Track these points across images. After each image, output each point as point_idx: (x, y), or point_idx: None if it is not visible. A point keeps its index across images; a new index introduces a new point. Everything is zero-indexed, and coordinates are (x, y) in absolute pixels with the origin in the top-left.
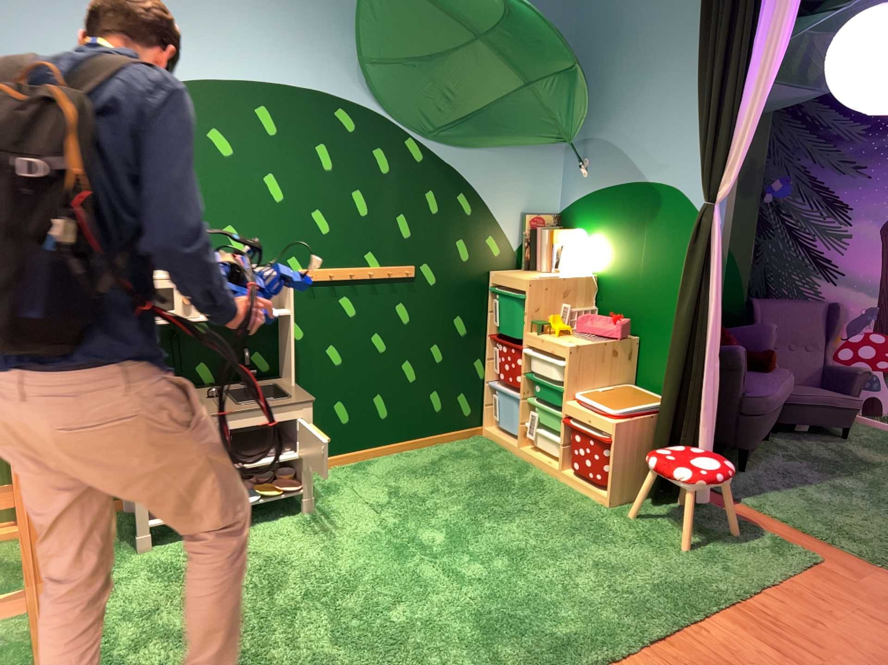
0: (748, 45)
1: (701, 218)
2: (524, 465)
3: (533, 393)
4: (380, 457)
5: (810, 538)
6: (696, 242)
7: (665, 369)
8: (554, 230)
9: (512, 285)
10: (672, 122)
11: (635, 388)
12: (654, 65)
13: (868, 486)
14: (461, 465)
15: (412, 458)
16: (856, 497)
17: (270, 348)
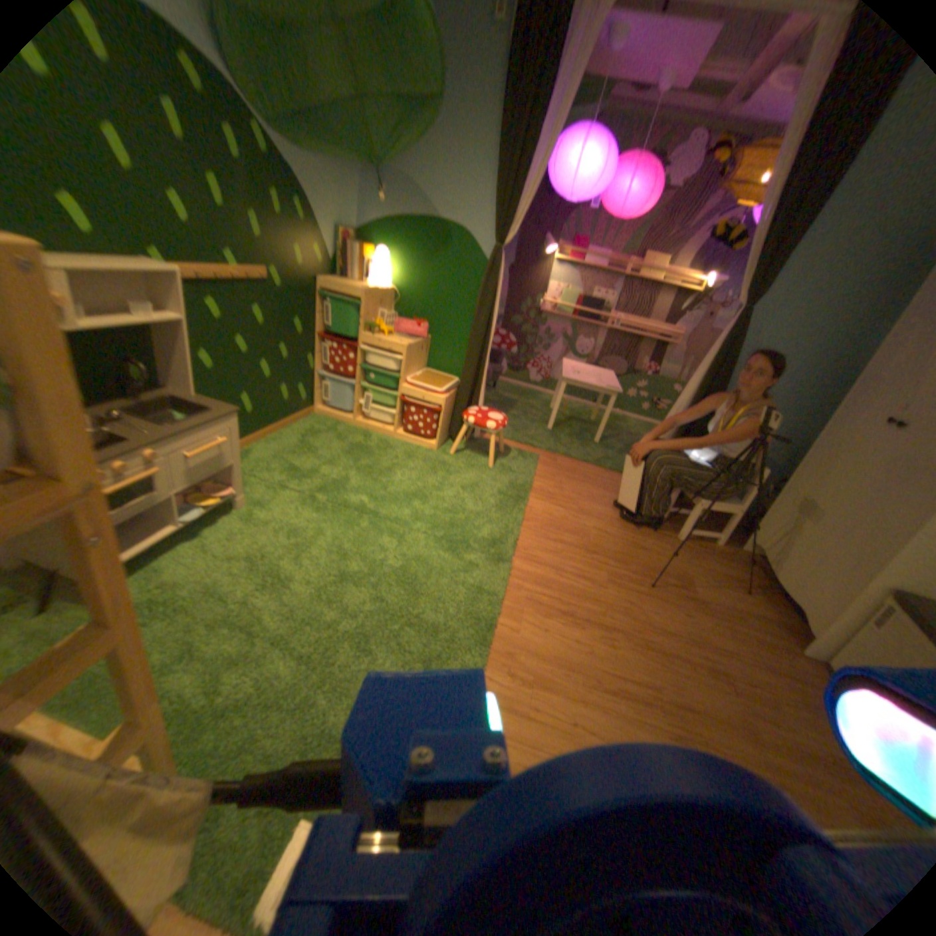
0: (543, 123)
1: (497, 255)
2: (364, 433)
3: (368, 380)
4: (249, 446)
5: (526, 448)
6: (493, 272)
7: (466, 360)
8: (357, 244)
9: (343, 291)
10: (468, 170)
11: (430, 371)
12: (454, 111)
13: (524, 415)
14: (321, 441)
15: (277, 442)
16: (525, 422)
17: (136, 356)
